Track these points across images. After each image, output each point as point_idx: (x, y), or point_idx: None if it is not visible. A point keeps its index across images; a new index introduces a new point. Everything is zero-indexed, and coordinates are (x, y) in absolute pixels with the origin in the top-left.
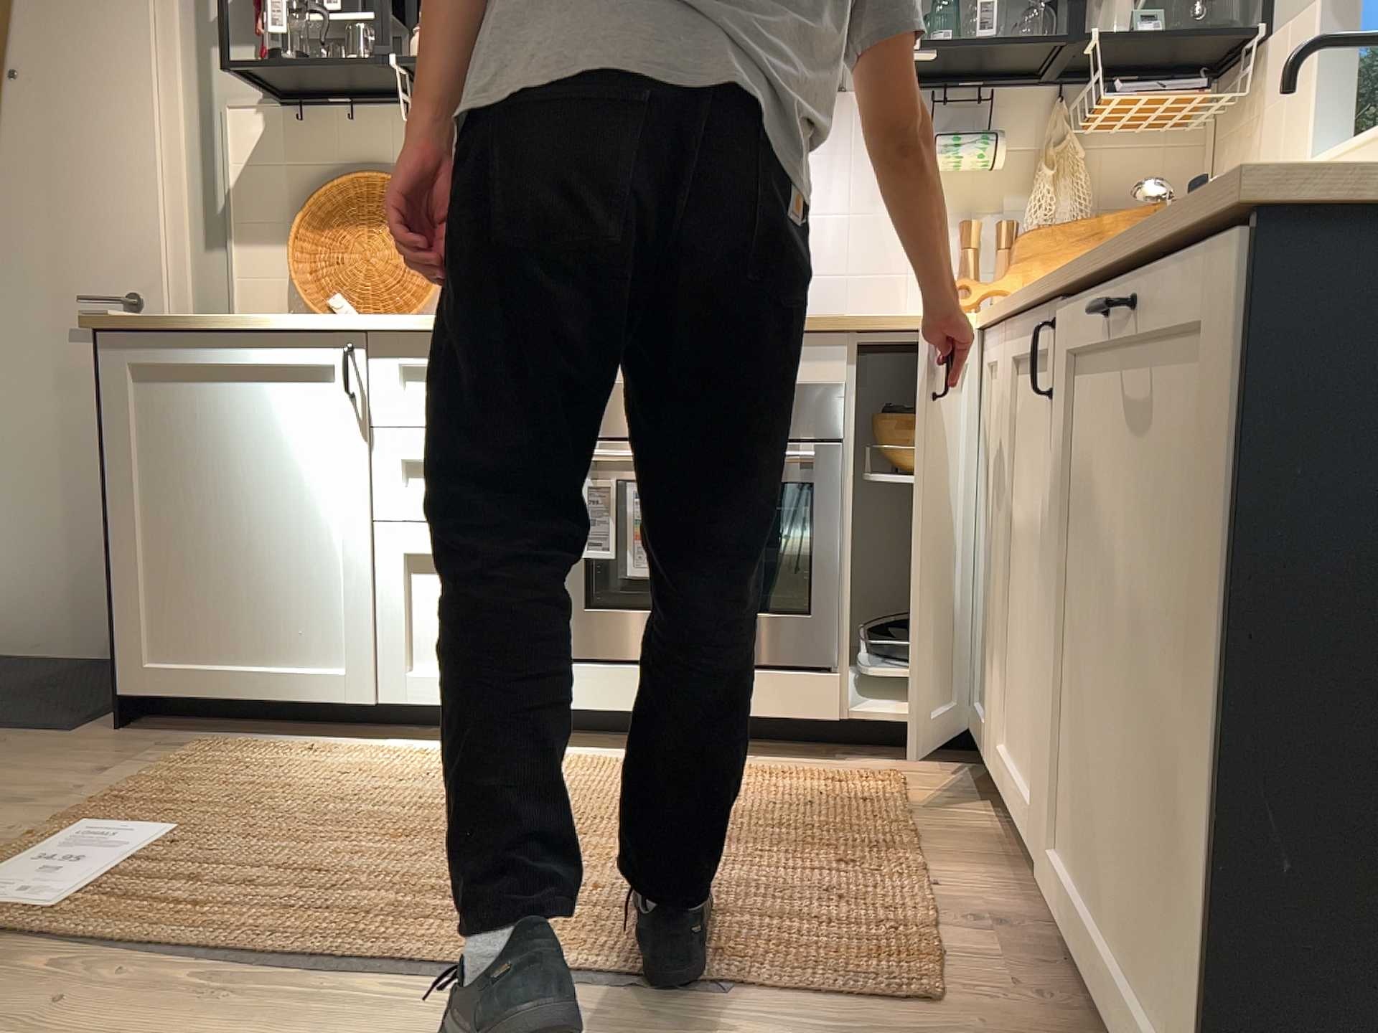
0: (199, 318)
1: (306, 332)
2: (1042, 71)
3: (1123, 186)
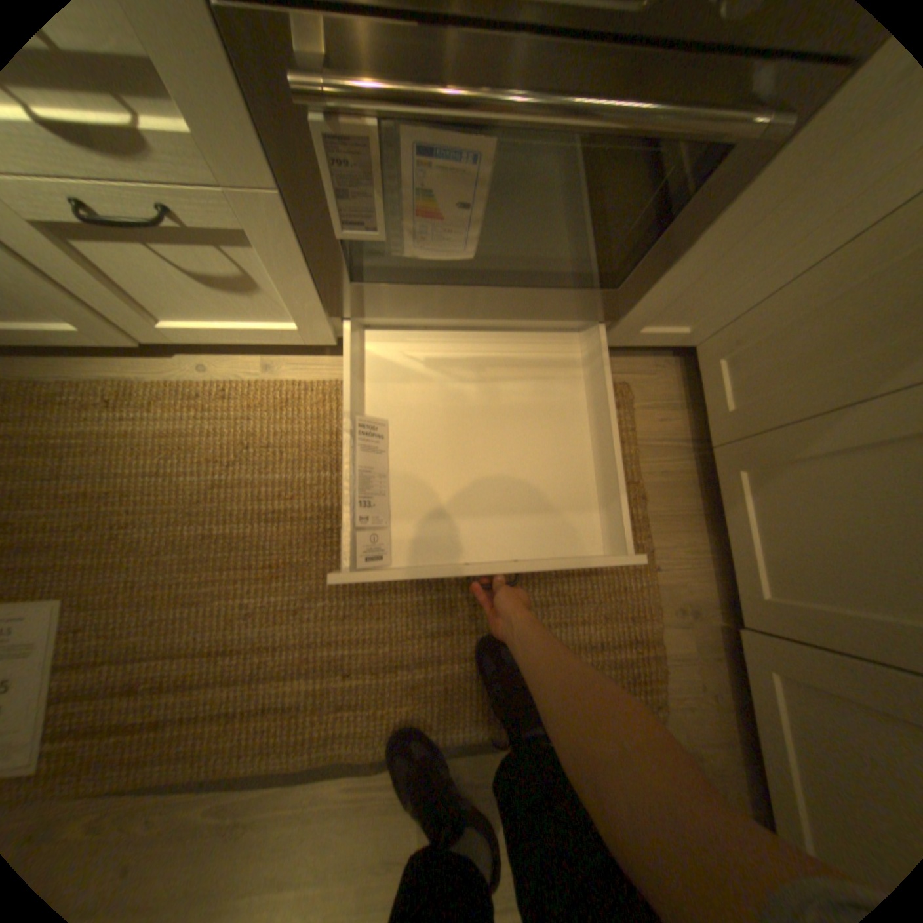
0: None
1: None
2: None
3: None
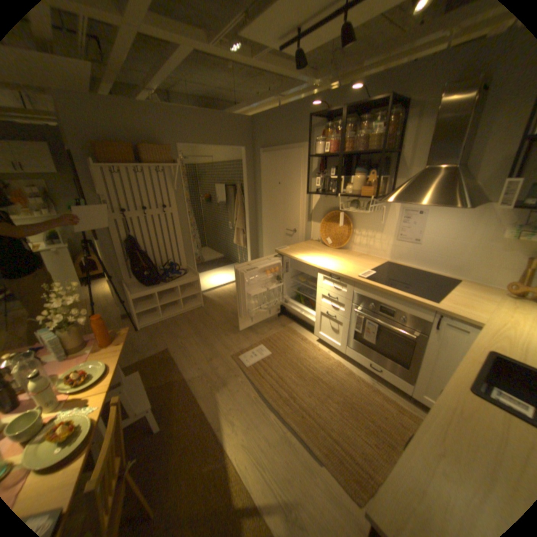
0: (291, 256)
1: (307, 264)
2: None
3: None
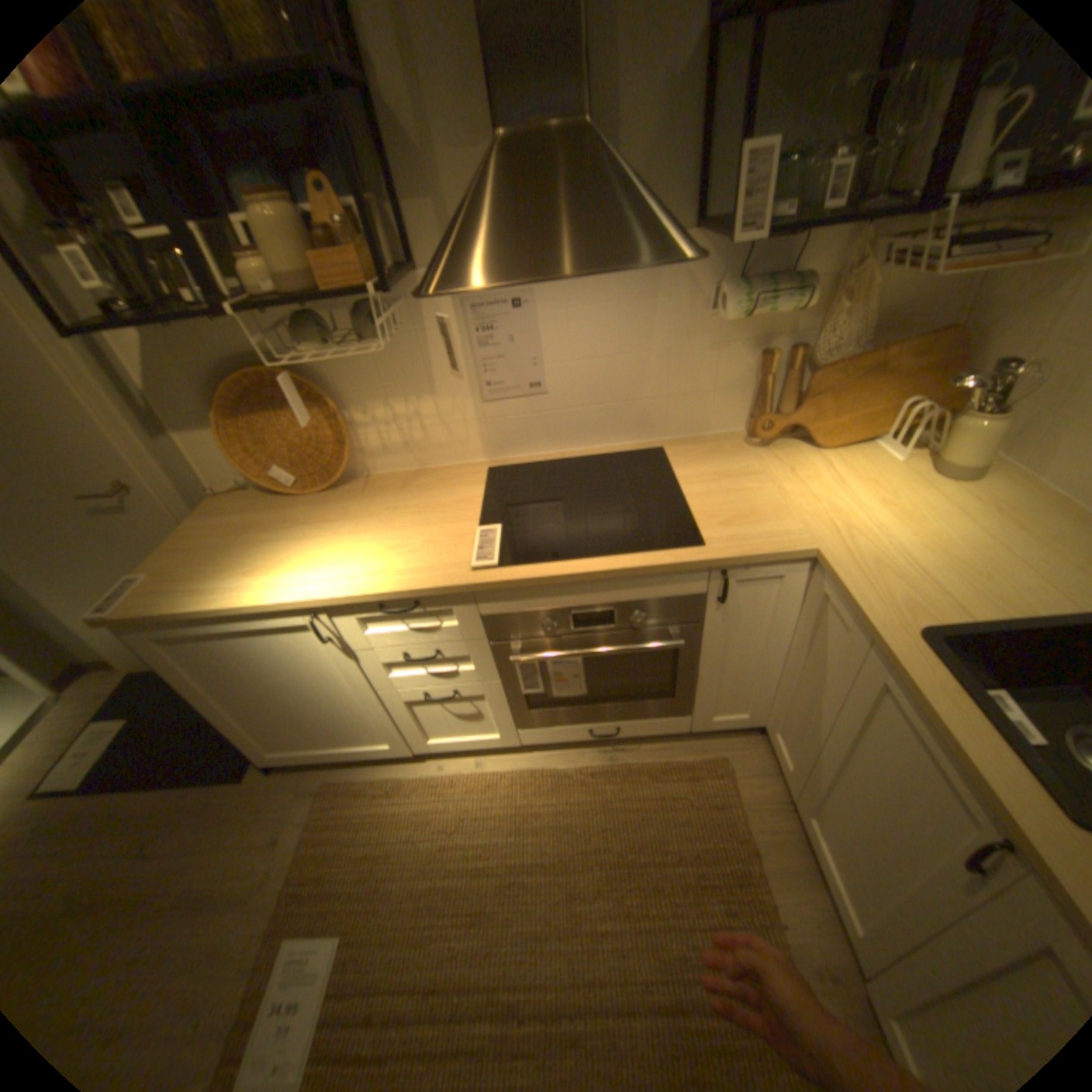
0: (183, 611)
1: (274, 609)
2: (867, 202)
3: (906, 296)
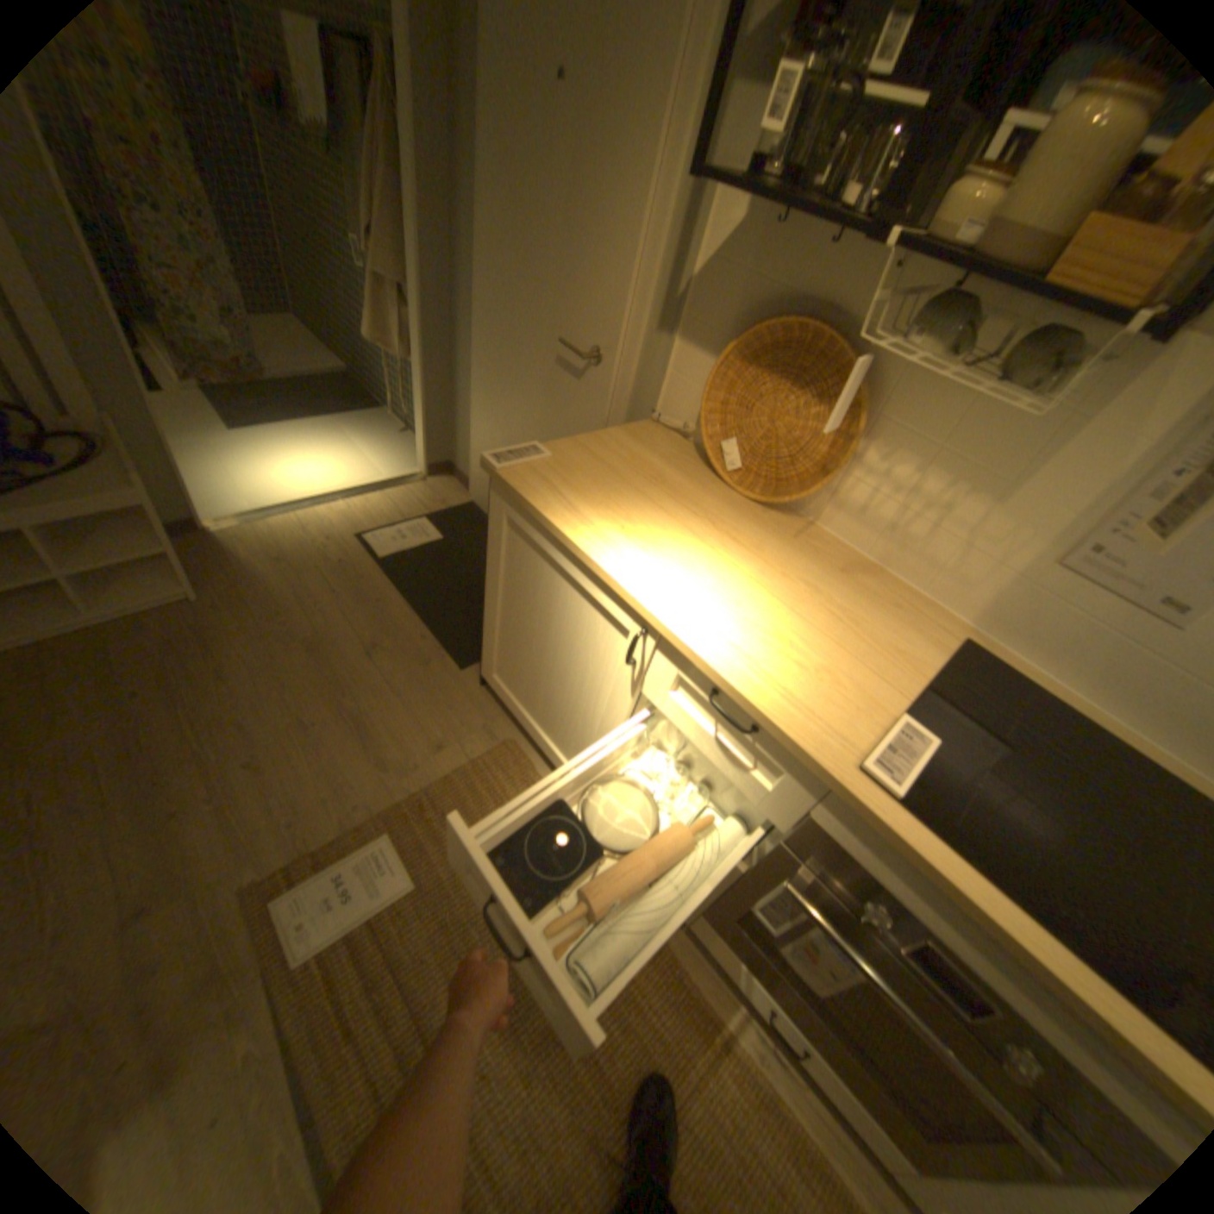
0: (550, 519)
1: (619, 592)
2: None
3: None
